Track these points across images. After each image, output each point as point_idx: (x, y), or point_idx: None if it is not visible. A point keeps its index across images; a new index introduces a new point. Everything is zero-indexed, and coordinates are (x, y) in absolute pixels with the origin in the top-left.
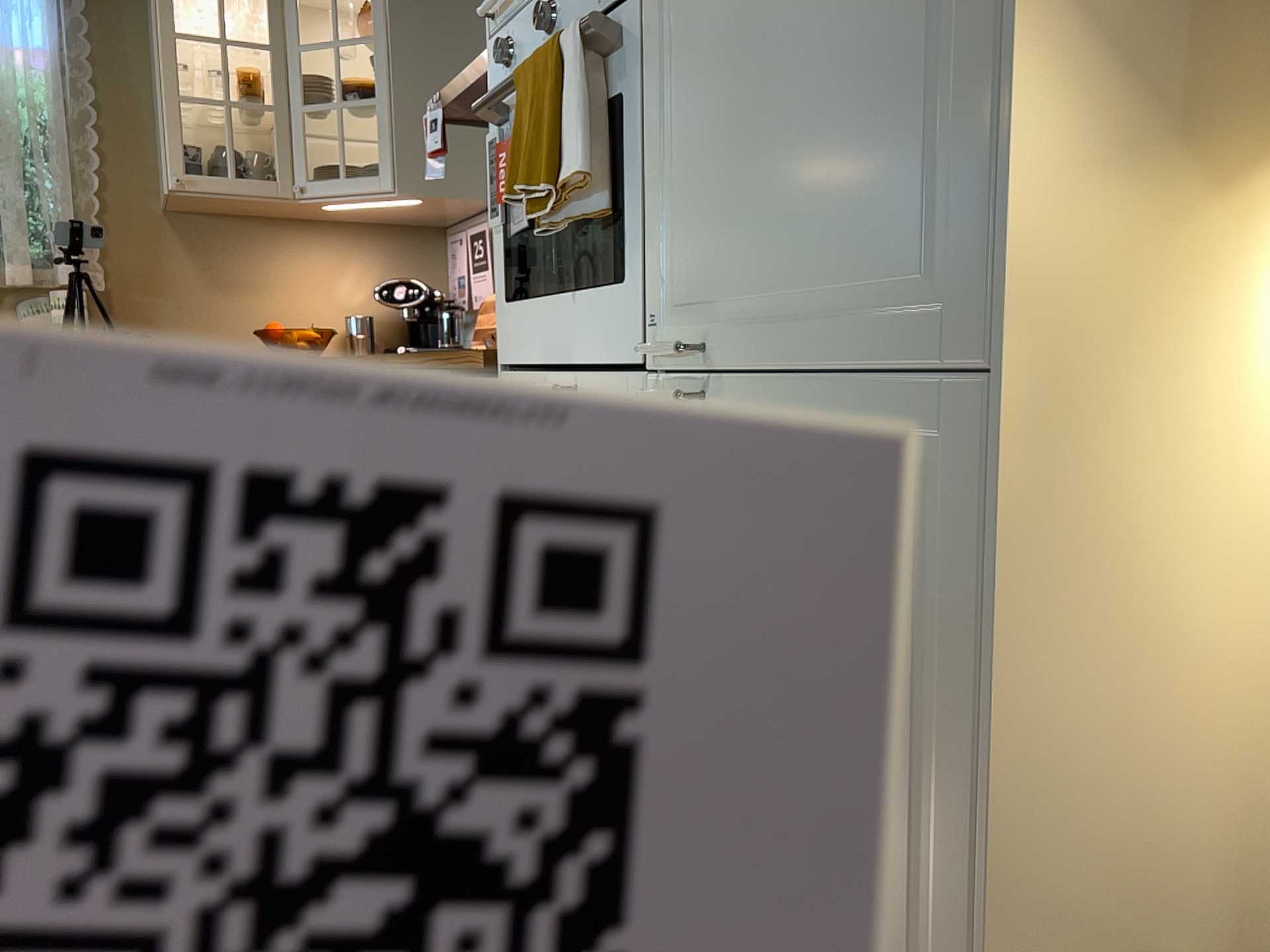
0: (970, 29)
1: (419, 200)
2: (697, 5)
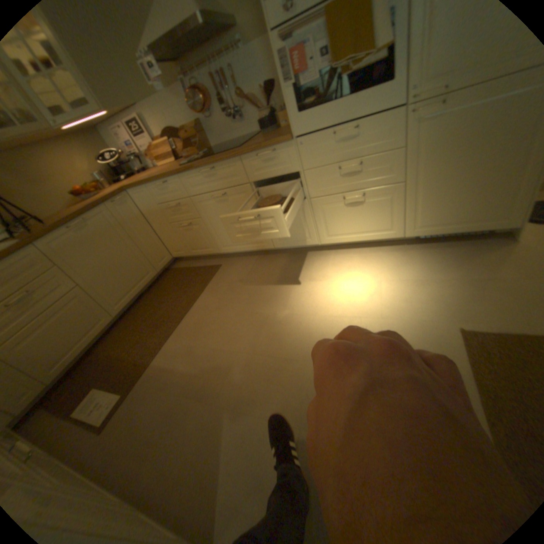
0: None
1: (107, 111)
2: None
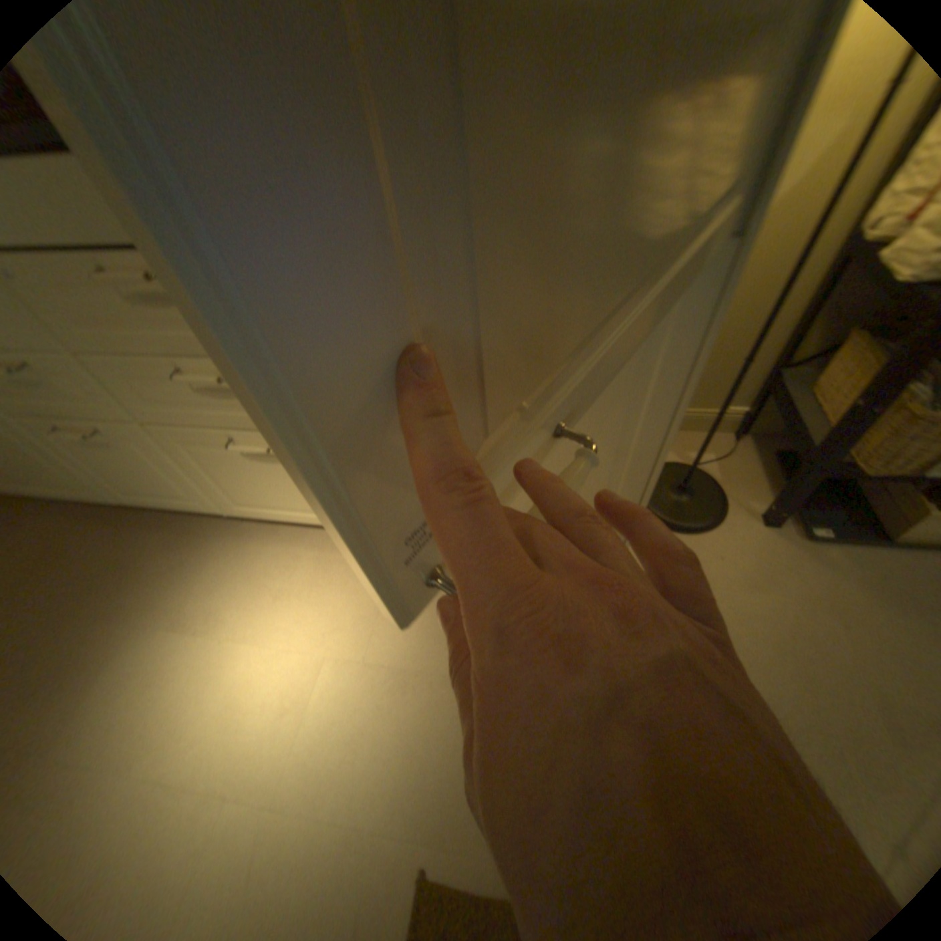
0: None
1: None
2: None
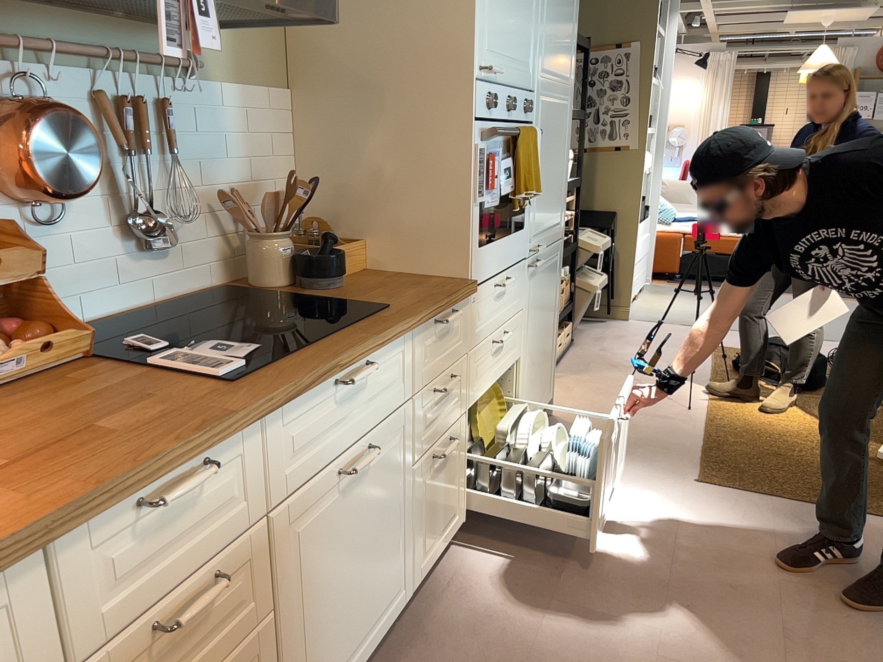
0: (564, 176)
1: None
2: (542, 142)
